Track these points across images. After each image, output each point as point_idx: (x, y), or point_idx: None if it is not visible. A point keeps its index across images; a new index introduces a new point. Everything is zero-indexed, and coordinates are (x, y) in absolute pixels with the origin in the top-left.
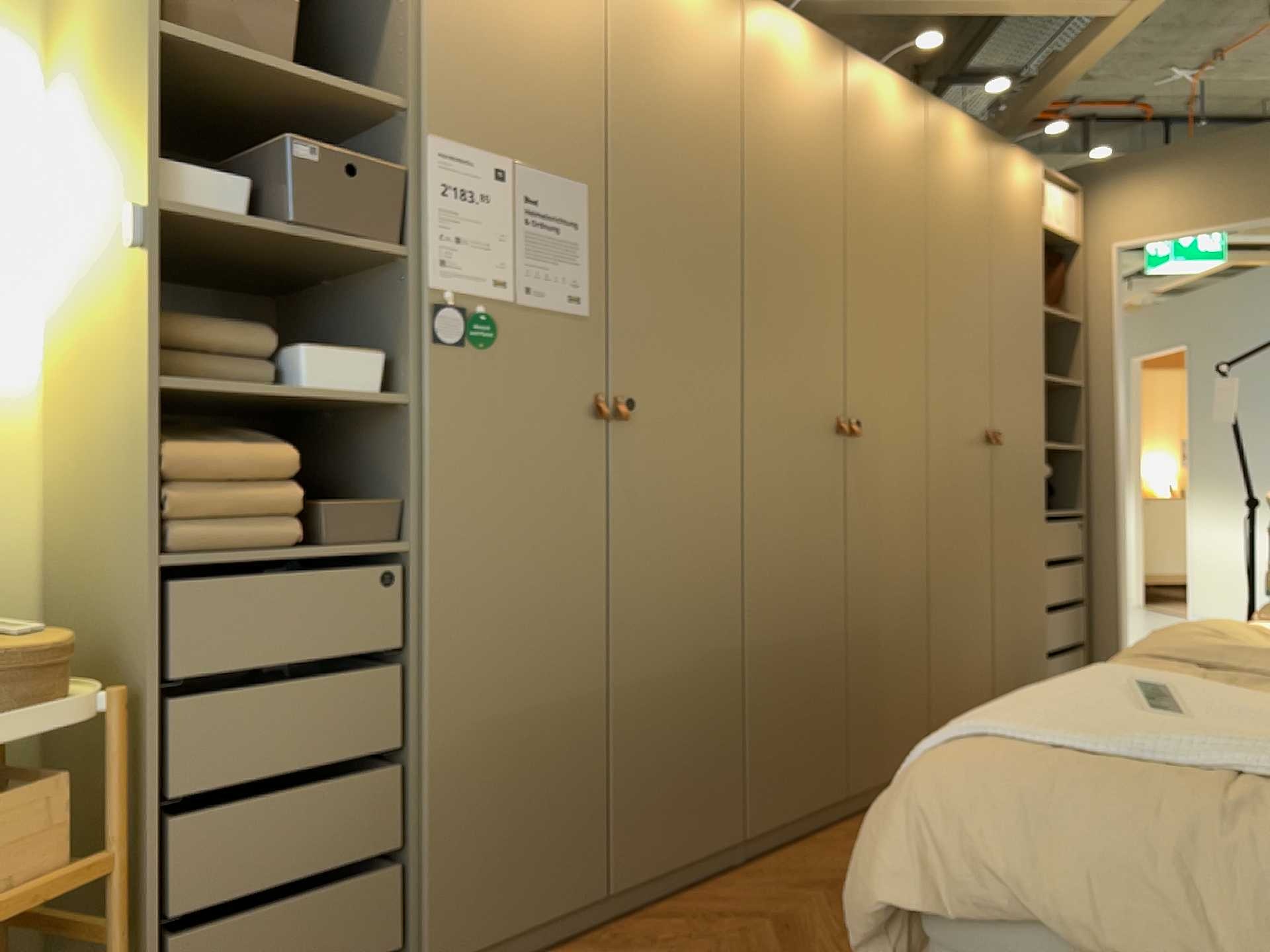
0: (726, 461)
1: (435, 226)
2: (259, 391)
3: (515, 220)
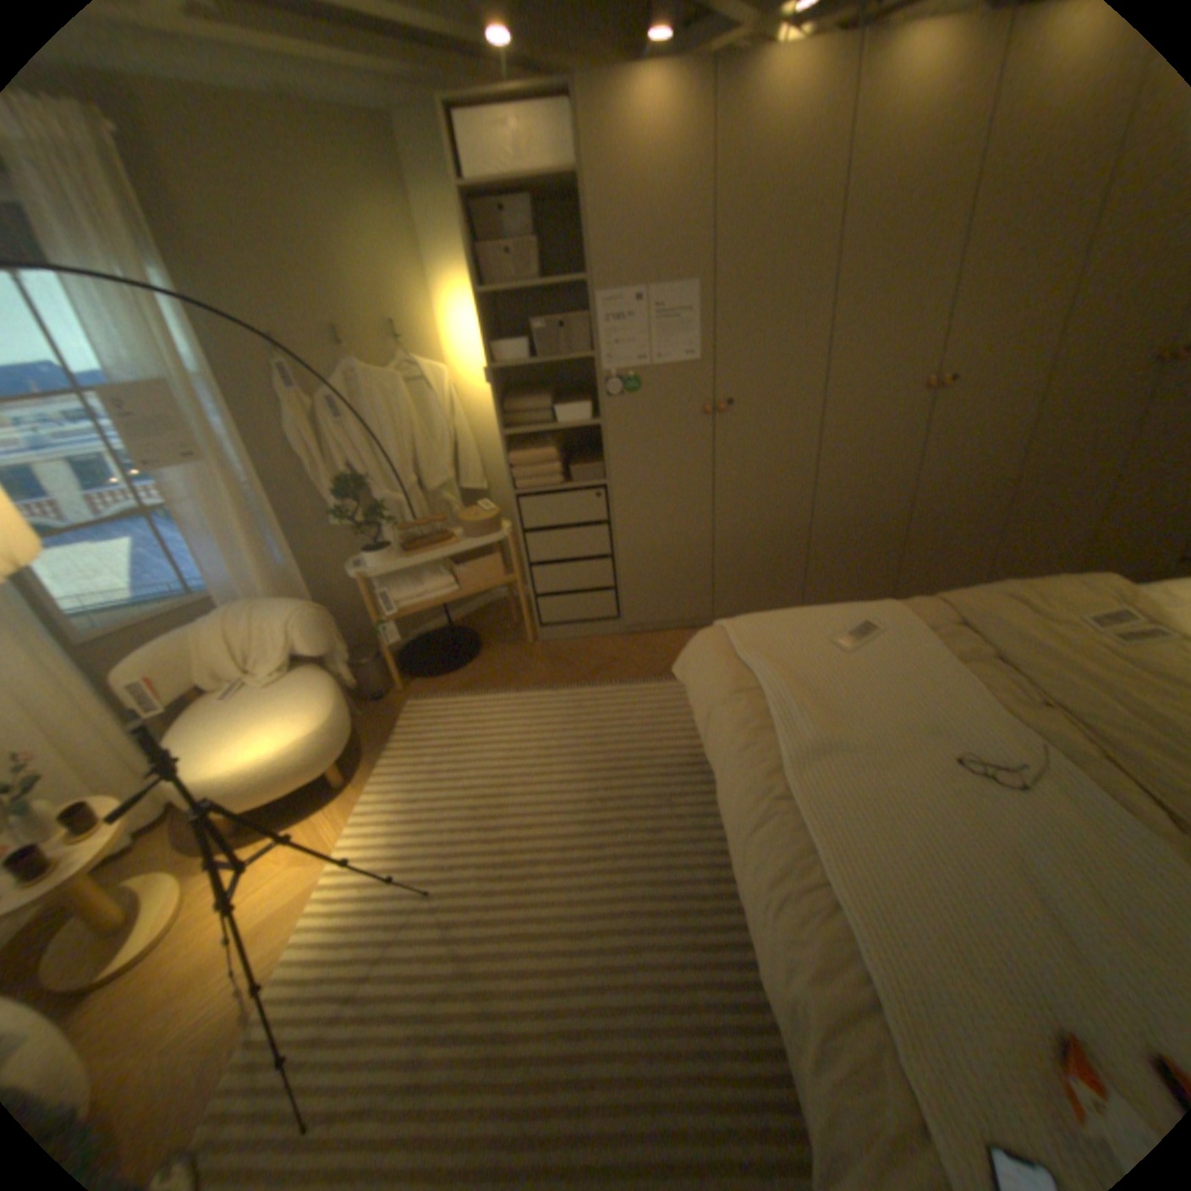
0: (802, 424)
1: (601, 339)
2: (544, 425)
3: (647, 321)
